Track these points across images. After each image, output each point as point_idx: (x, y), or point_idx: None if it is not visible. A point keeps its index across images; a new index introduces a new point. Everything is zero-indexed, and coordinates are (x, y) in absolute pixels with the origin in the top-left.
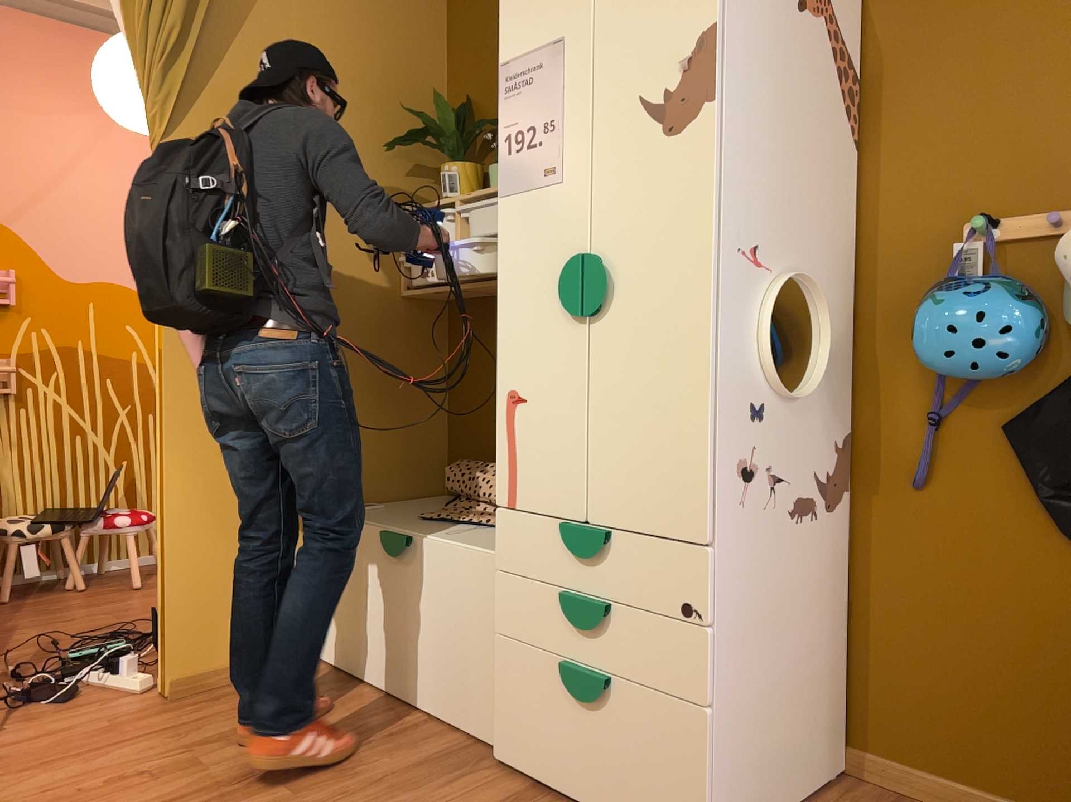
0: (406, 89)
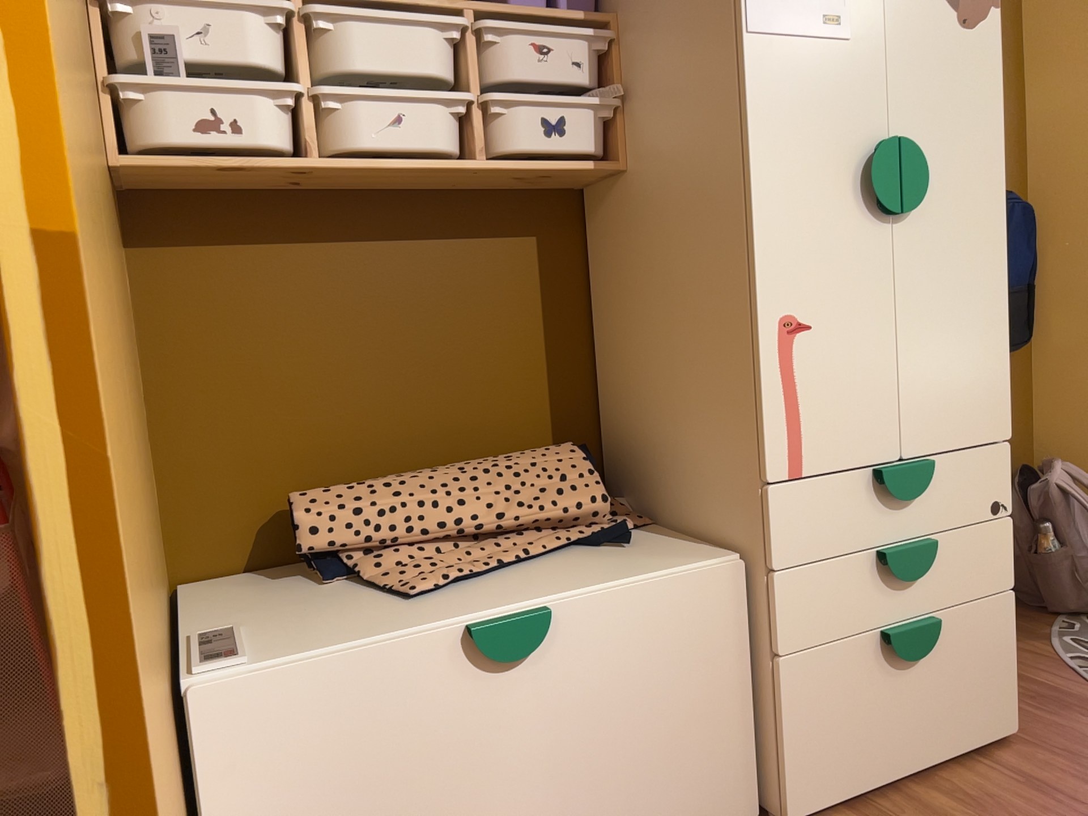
0: None
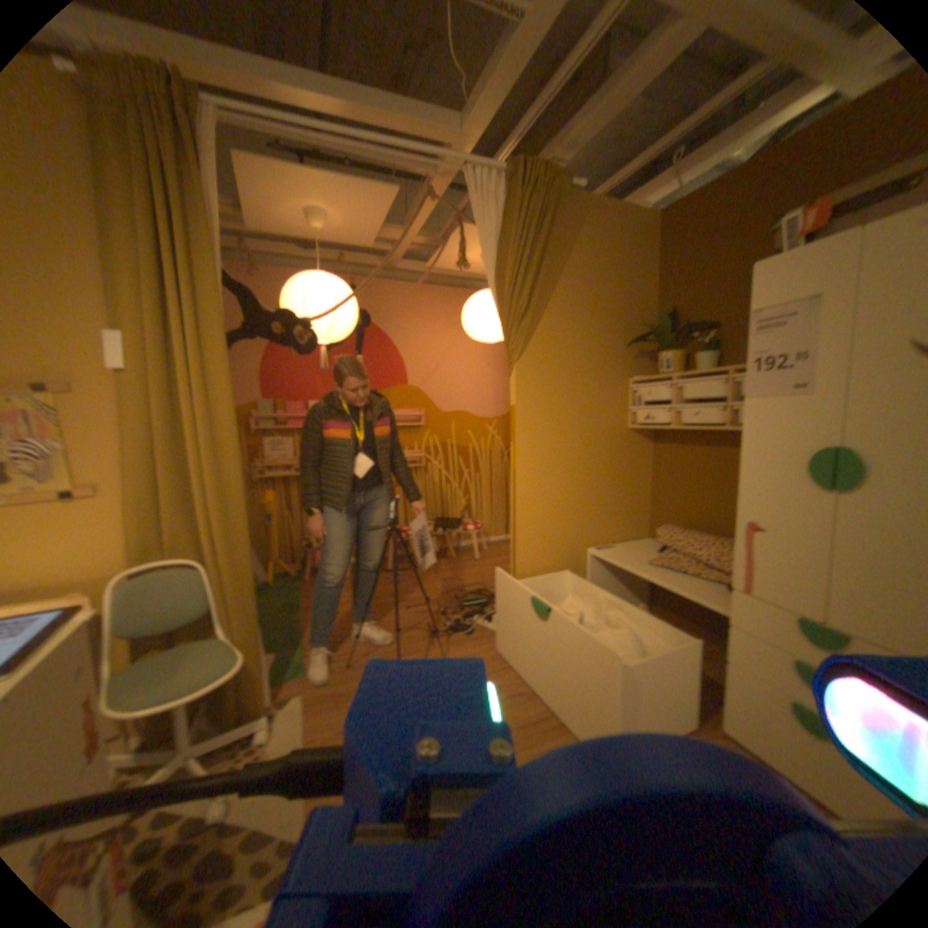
0: (635, 306)
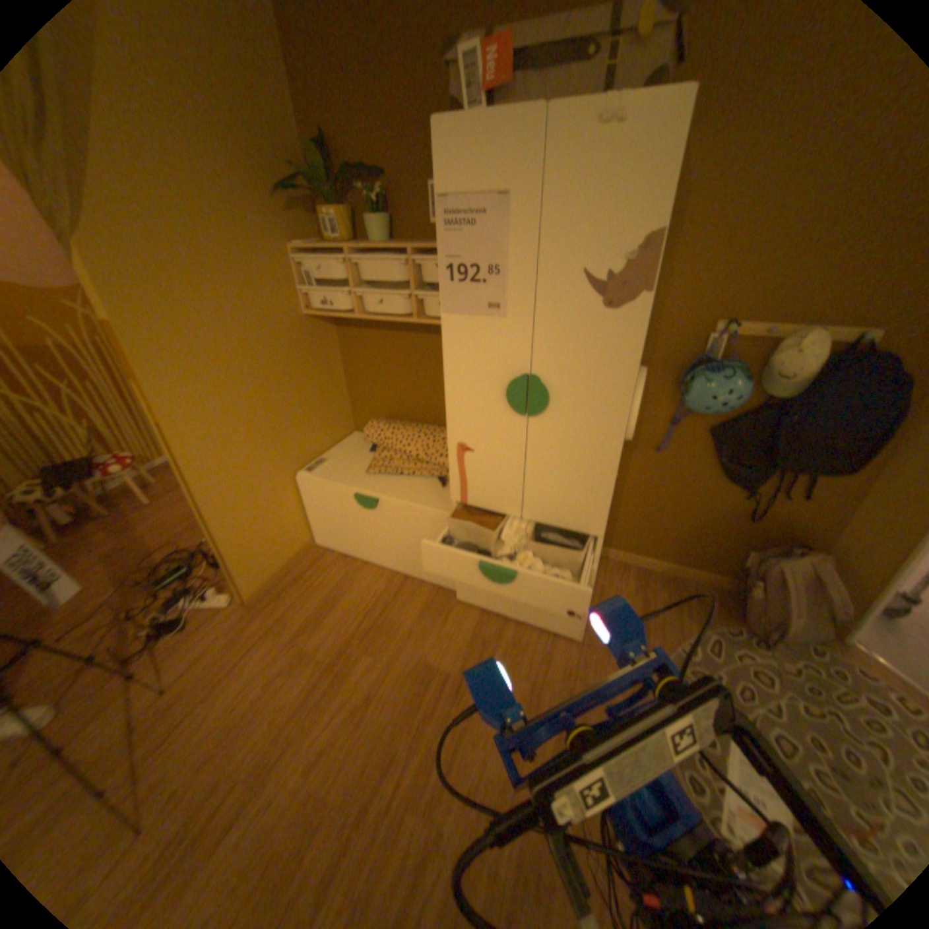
0: (263, 123)
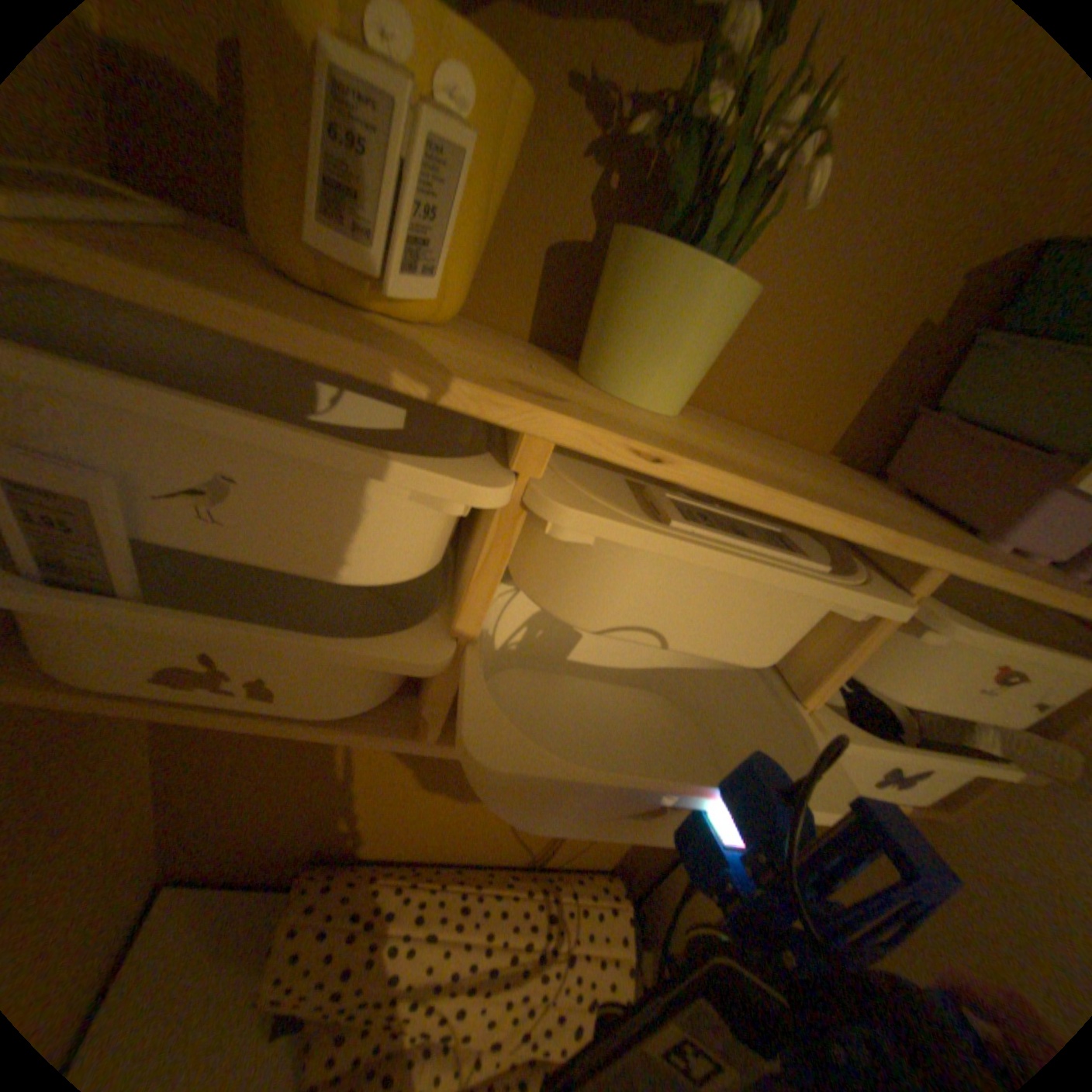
0: None
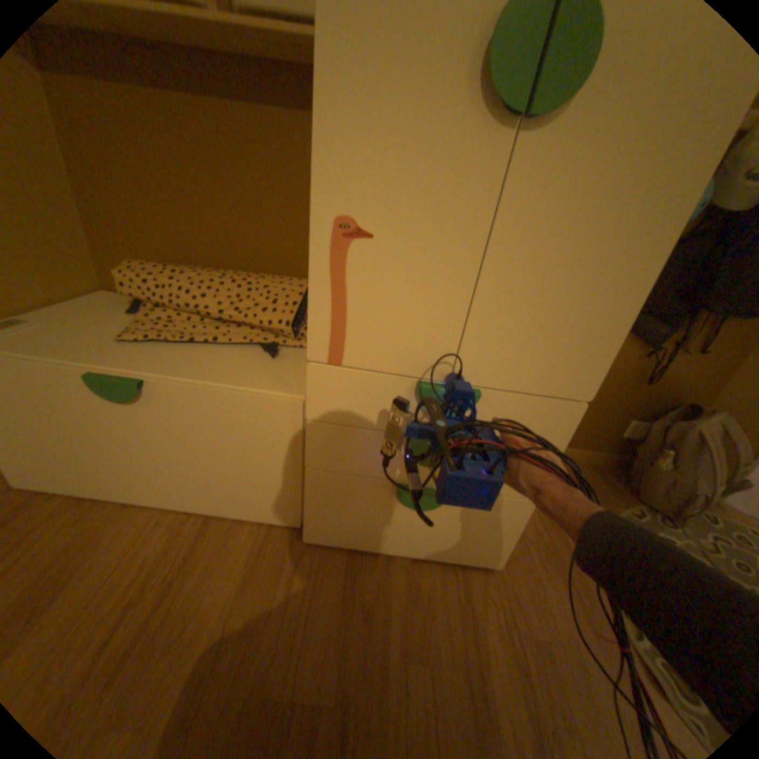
0: None
